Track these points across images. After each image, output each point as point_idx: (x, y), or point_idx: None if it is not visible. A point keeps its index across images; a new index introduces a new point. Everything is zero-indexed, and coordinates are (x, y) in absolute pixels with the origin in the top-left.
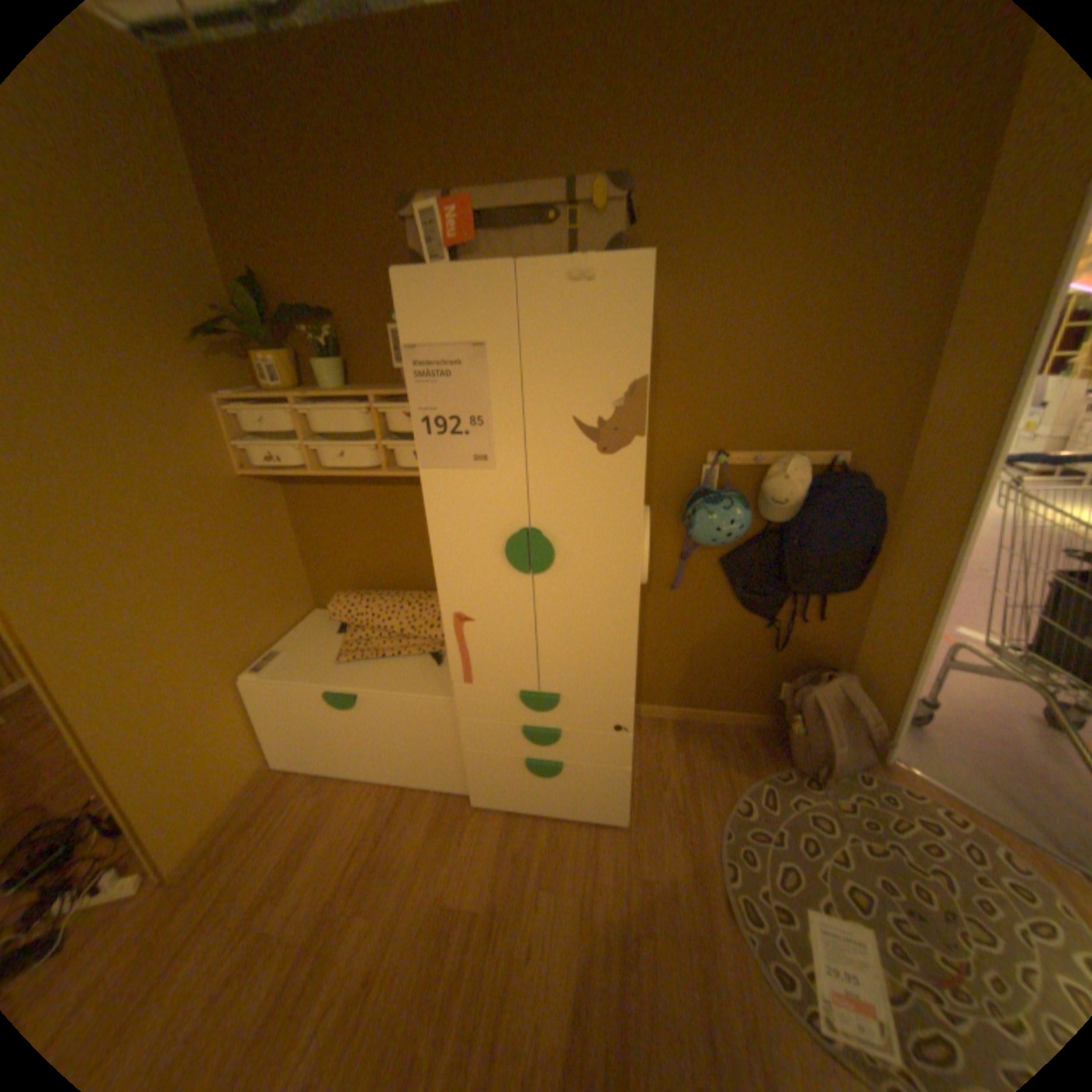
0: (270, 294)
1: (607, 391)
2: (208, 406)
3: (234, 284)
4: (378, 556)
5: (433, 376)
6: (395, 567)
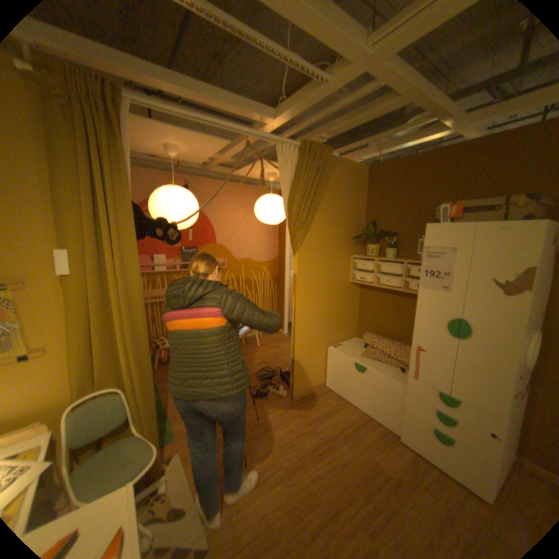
0: (378, 227)
1: (512, 270)
2: (349, 259)
3: (368, 224)
4: (388, 323)
5: (433, 257)
6: (393, 330)
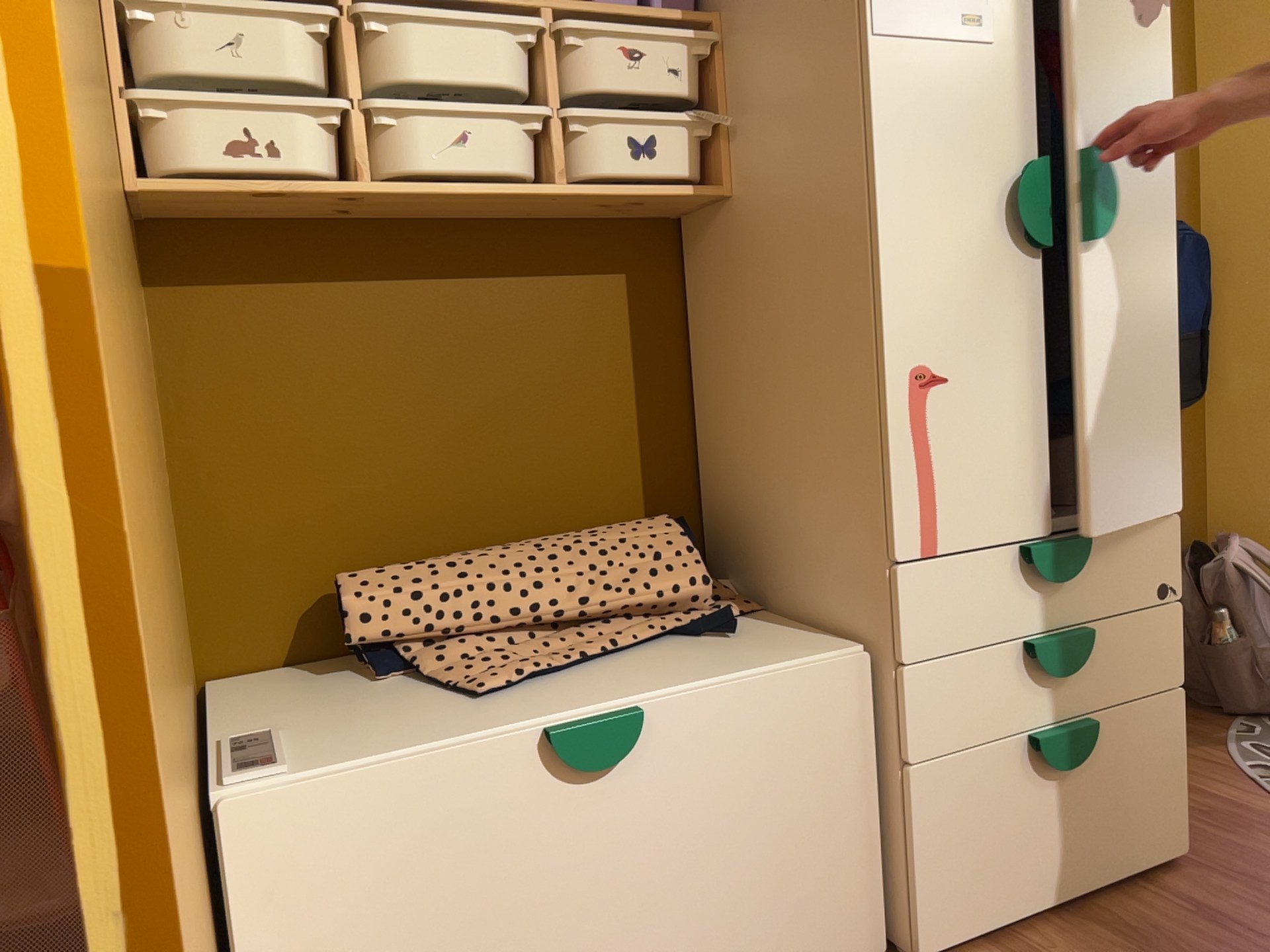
0: None
1: None
2: None
3: None
4: (425, 469)
5: None
6: (468, 492)
